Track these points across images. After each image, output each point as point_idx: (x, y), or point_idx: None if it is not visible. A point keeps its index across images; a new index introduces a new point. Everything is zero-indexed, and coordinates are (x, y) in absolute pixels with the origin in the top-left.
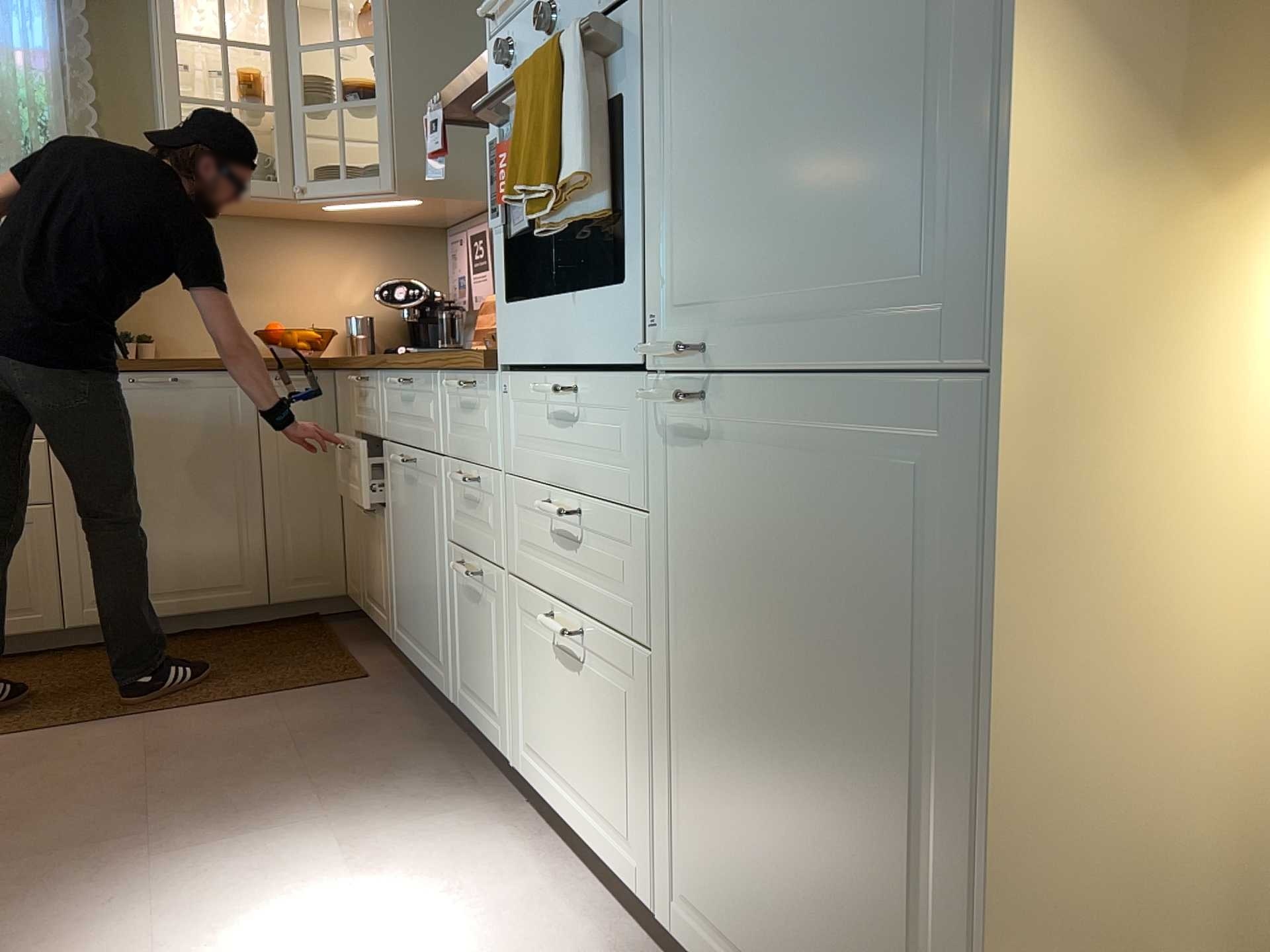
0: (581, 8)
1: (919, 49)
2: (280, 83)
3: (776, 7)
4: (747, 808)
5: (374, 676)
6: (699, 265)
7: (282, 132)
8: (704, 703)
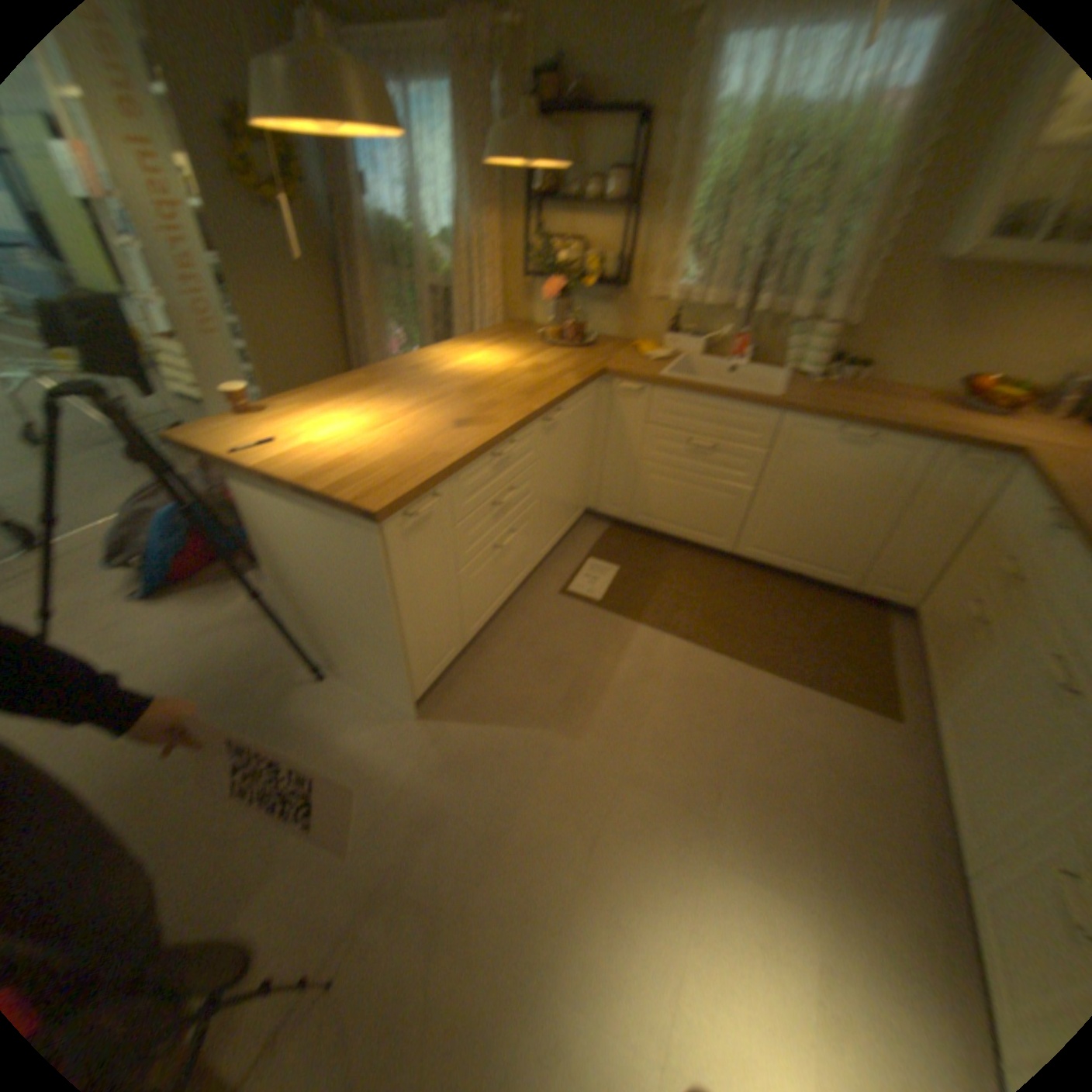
0: None
1: None
2: None
3: None
4: None
5: (907, 724)
6: None
7: None
8: None
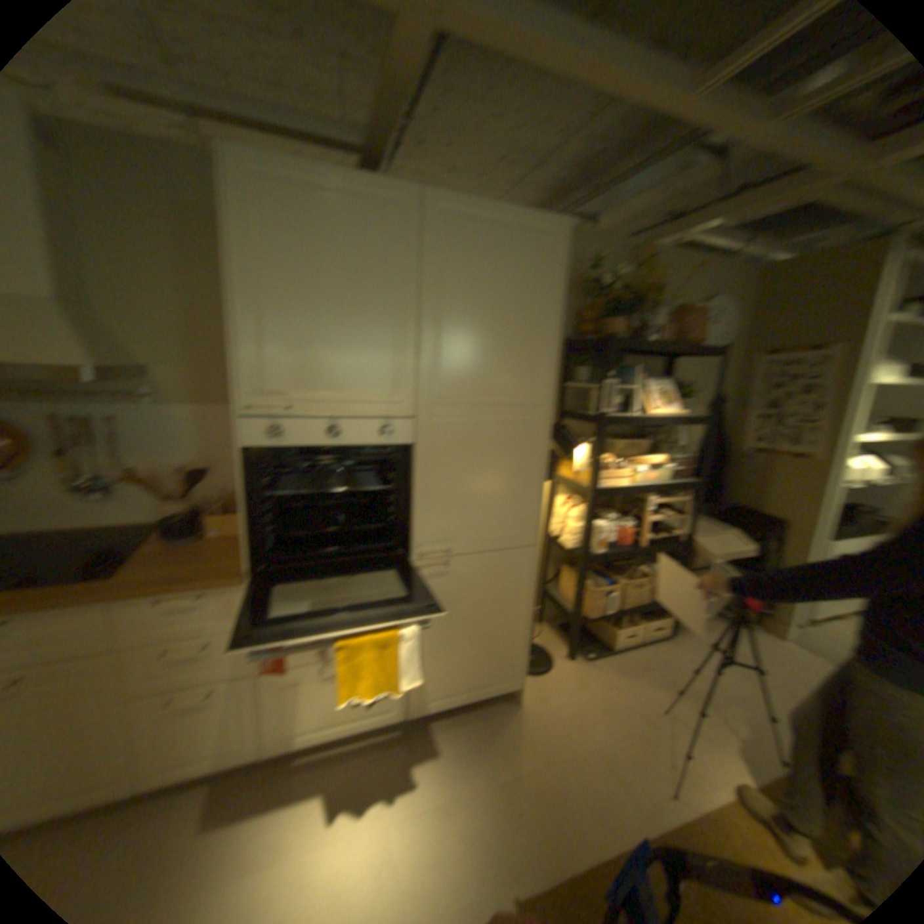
0: (363, 434)
1: (522, 489)
2: None
3: (481, 469)
4: (457, 657)
5: None
6: (443, 528)
7: None
8: (438, 642)
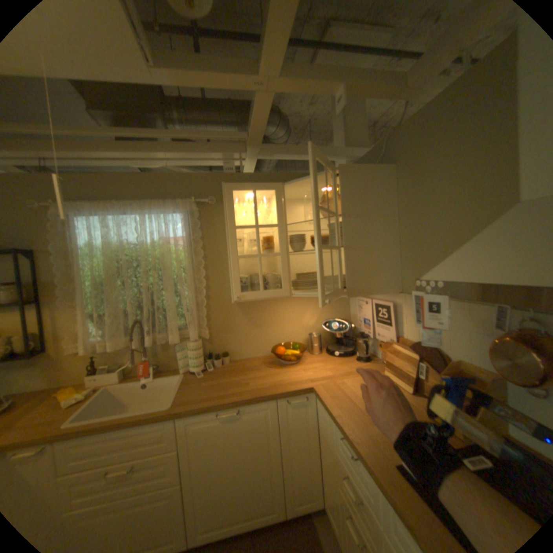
0: None
1: None
2: (280, 239)
3: None
4: None
5: None
6: None
7: (282, 261)
8: None
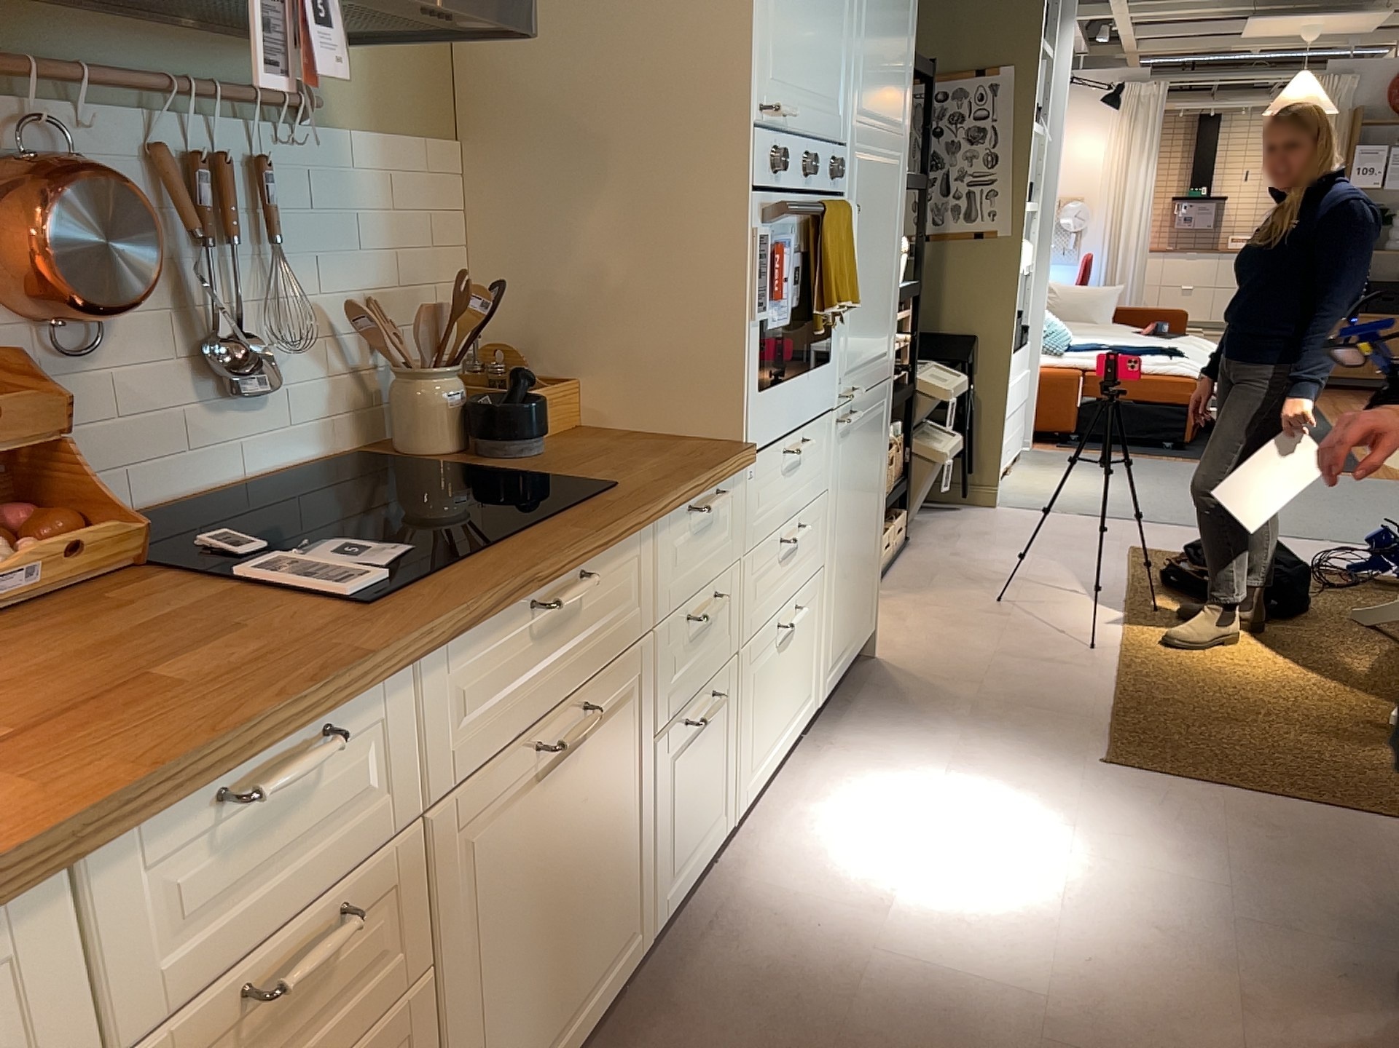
0: (820, 177)
1: (890, 280)
2: None
3: (873, 245)
4: (848, 583)
5: None
6: (852, 350)
7: None
8: (840, 558)
